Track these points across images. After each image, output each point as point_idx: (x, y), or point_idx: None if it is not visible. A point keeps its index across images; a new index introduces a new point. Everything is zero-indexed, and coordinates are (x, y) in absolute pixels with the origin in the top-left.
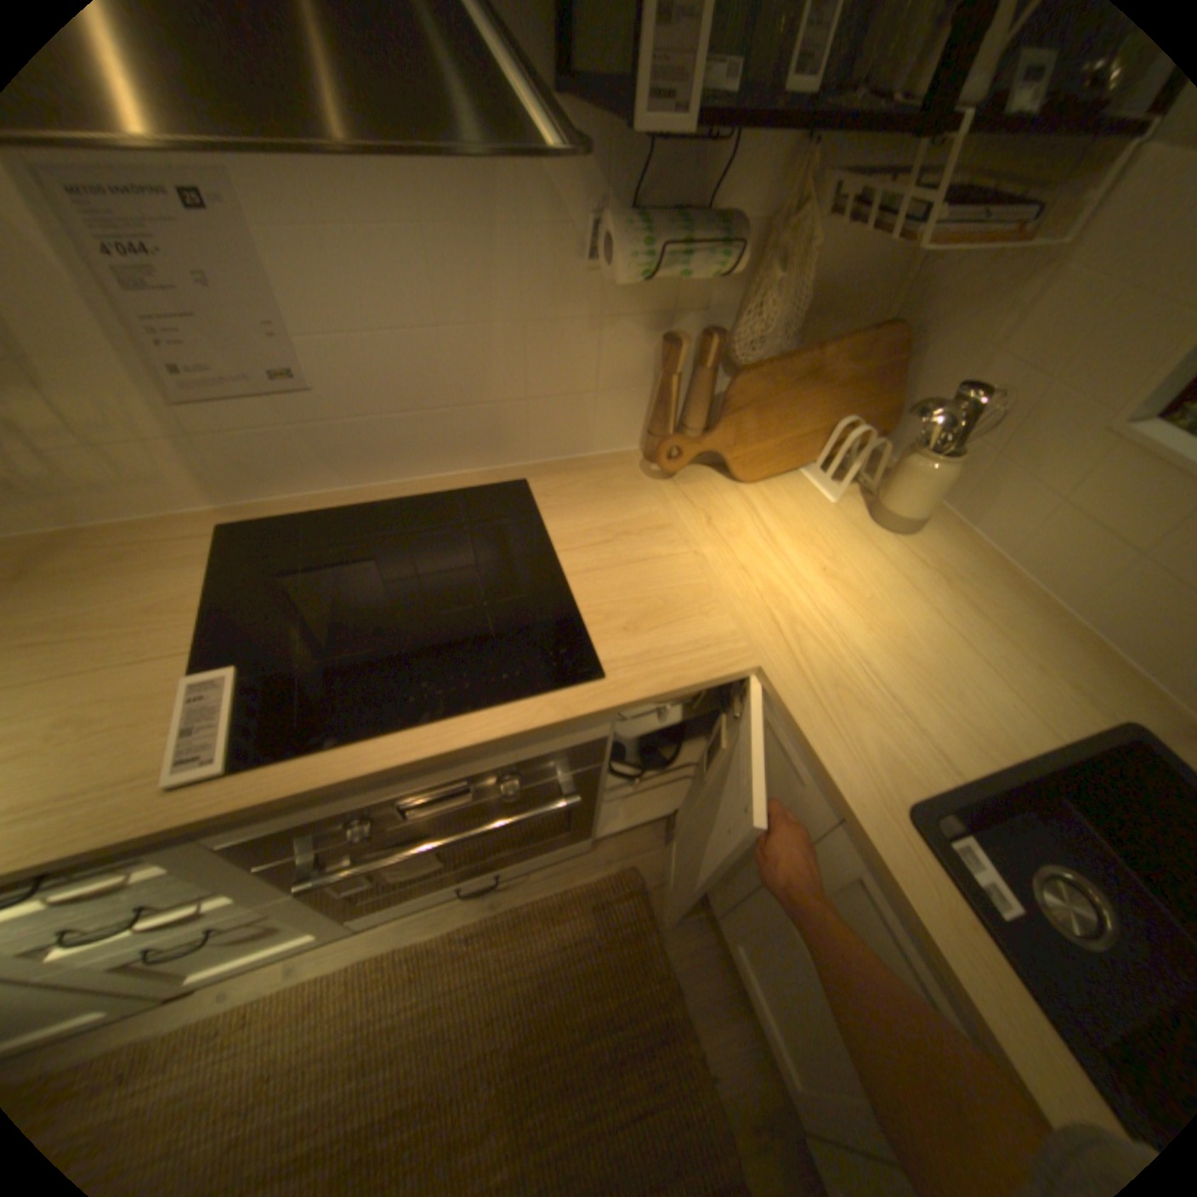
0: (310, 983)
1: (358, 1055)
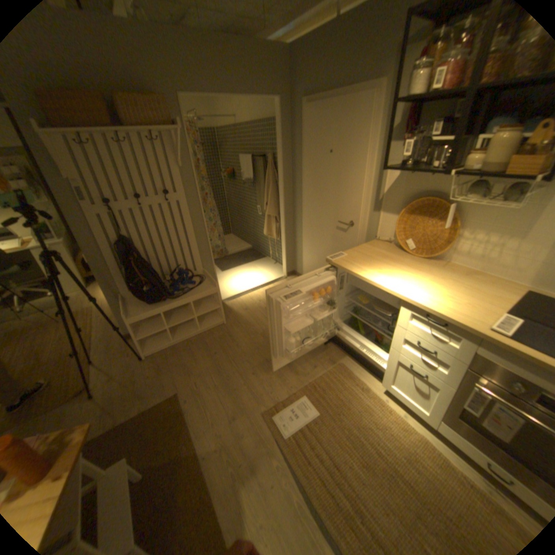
0: (410, 426)
1: (410, 457)
